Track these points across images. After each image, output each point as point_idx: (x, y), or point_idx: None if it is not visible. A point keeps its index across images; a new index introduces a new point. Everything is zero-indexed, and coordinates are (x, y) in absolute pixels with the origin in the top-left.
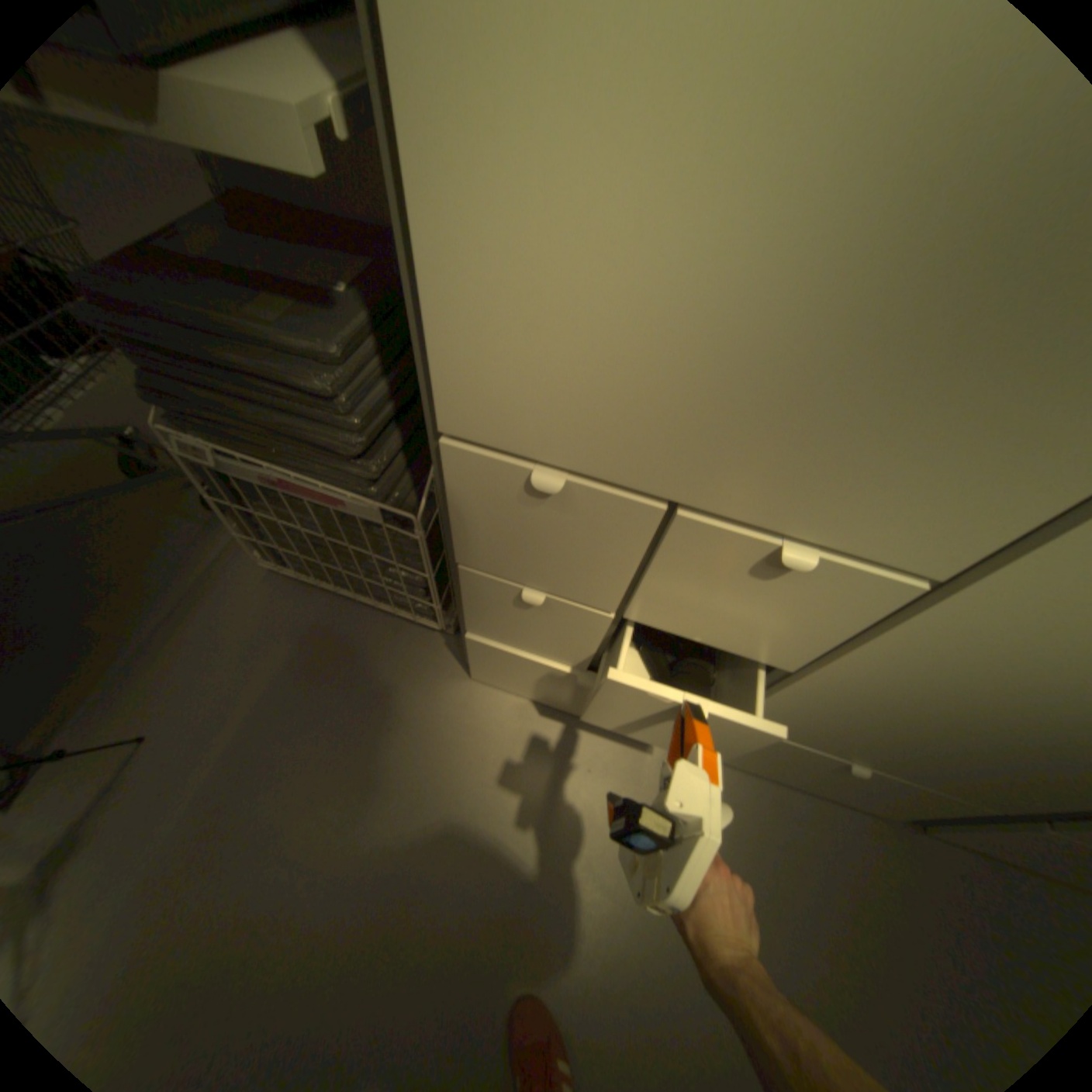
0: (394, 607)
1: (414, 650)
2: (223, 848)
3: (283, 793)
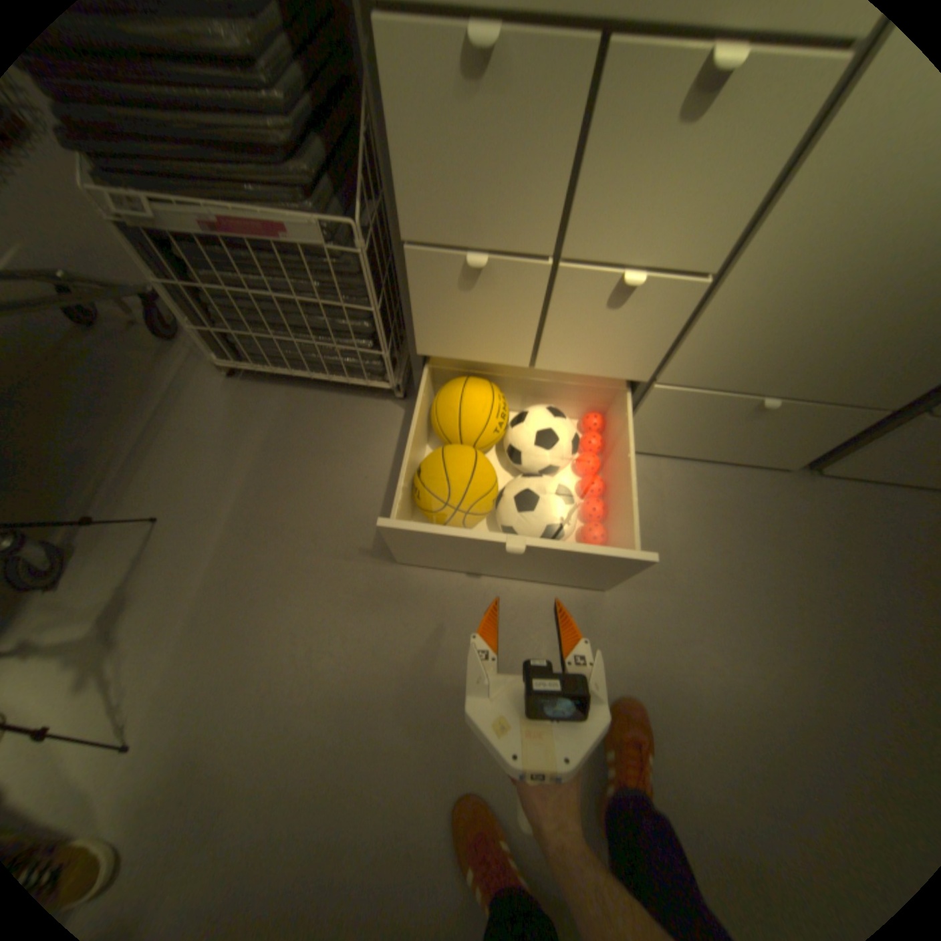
0: (347, 374)
1: (372, 418)
2: (250, 584)
3: (289, 538)
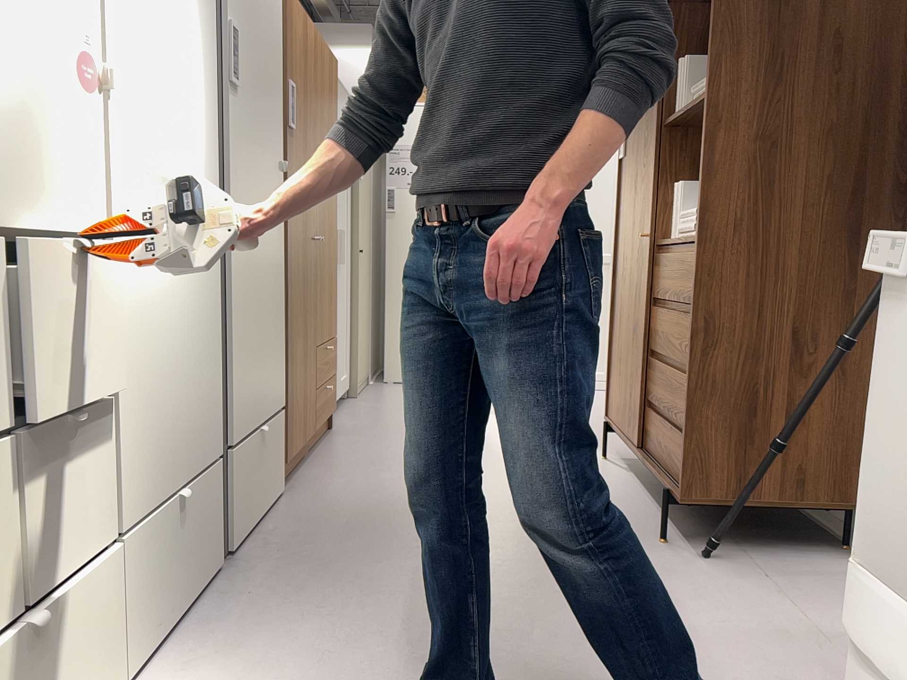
0: None
1: None
2: None
3: None
